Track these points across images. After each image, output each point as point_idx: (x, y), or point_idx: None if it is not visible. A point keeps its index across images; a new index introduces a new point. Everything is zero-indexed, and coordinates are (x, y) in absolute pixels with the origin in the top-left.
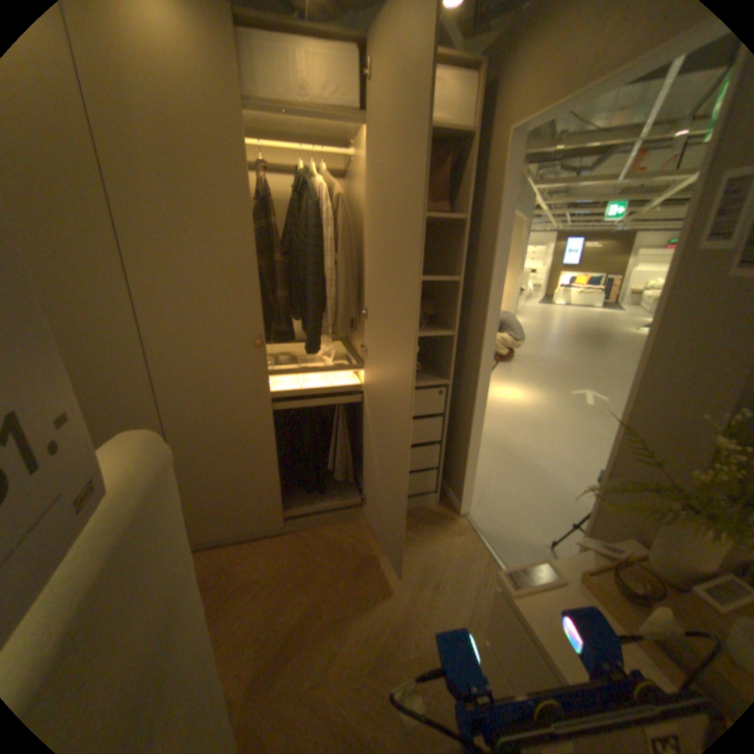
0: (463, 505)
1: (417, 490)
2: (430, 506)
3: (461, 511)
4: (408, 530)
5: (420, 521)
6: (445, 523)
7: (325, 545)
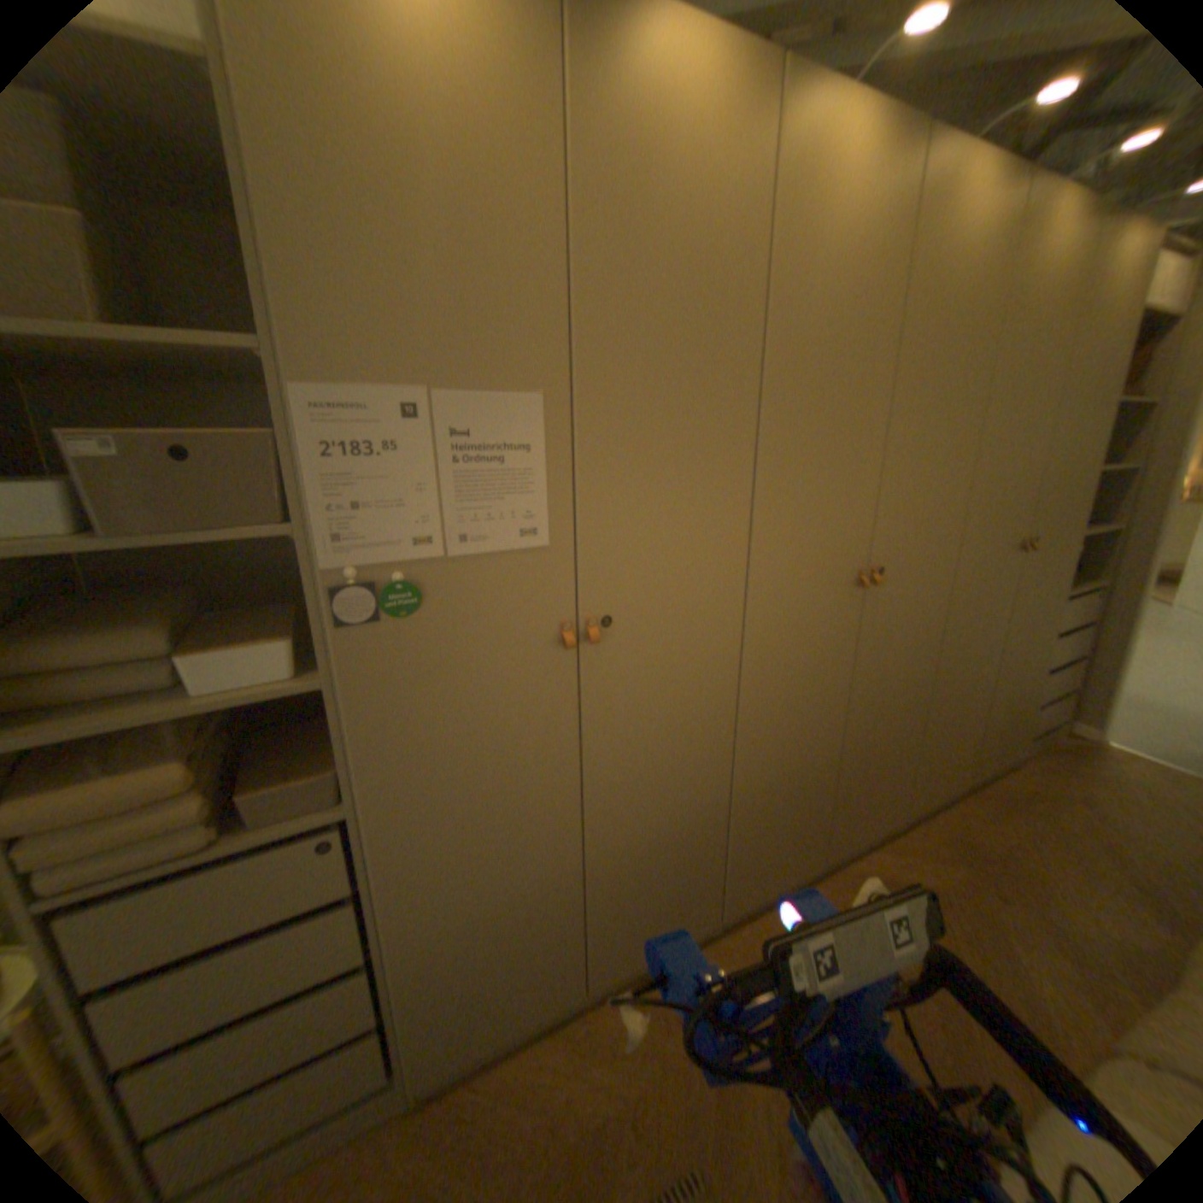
0: (1102, 731)
1: (1061, 719)
2: (1063, 740)
3: (1099, 738)
4: (1074, 767)
5: (1072, 756)
6: (1098, 753)
7: (1020, 796)
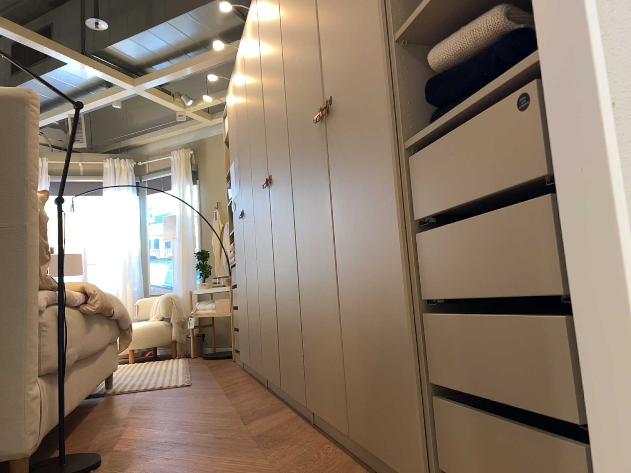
0: None
1: None
2: None
3: None
4: None
5: None
6: None
7: None
